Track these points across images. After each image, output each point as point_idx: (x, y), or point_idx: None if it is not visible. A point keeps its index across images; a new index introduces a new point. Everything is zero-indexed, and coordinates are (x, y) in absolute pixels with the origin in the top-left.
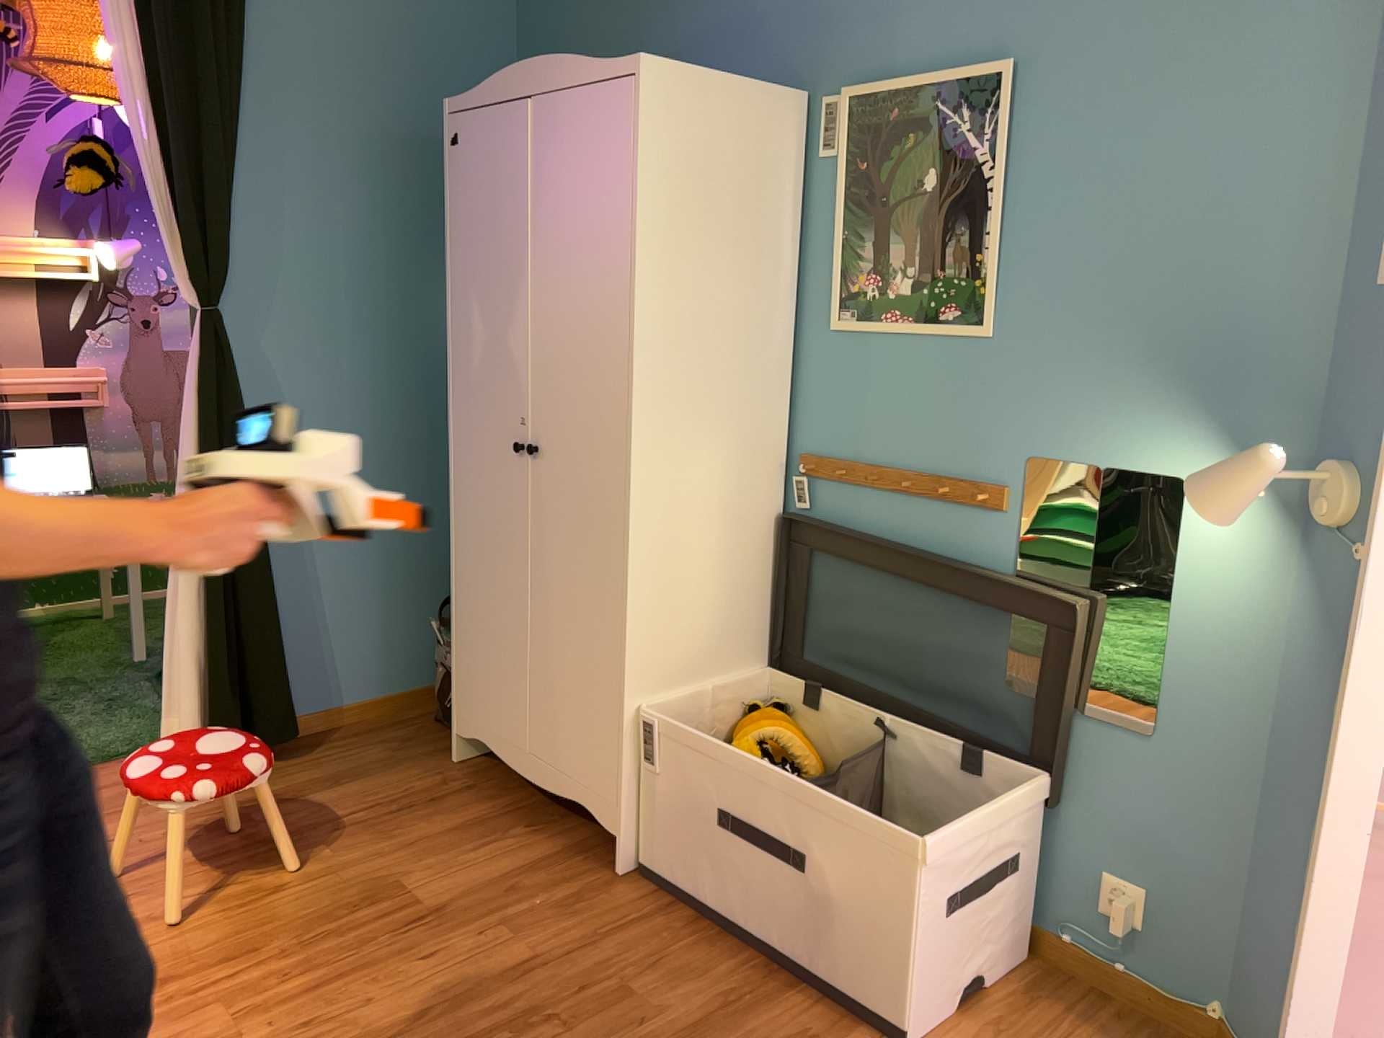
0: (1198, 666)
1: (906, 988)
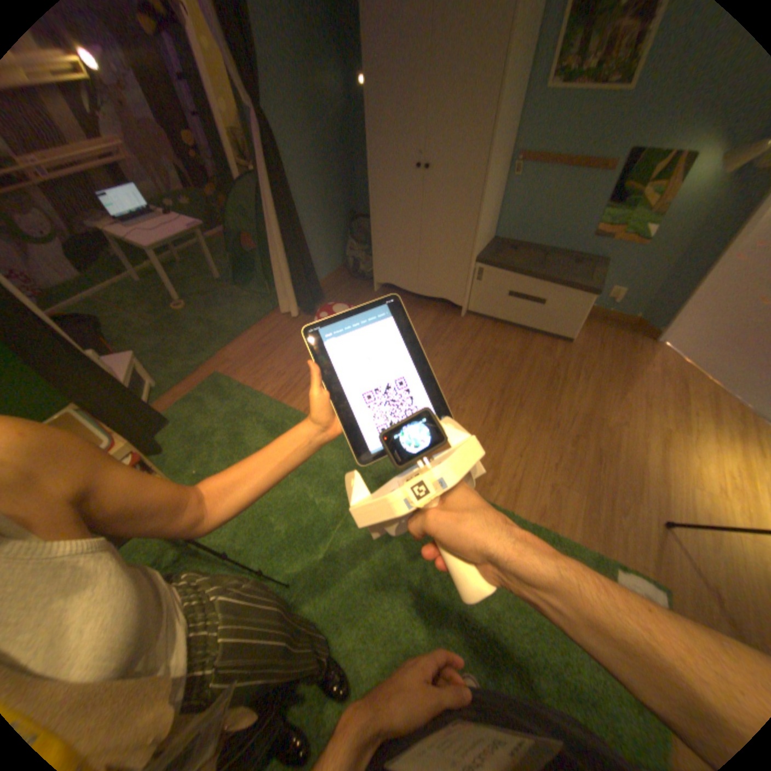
0: (674, 220)
1: (575, 330)
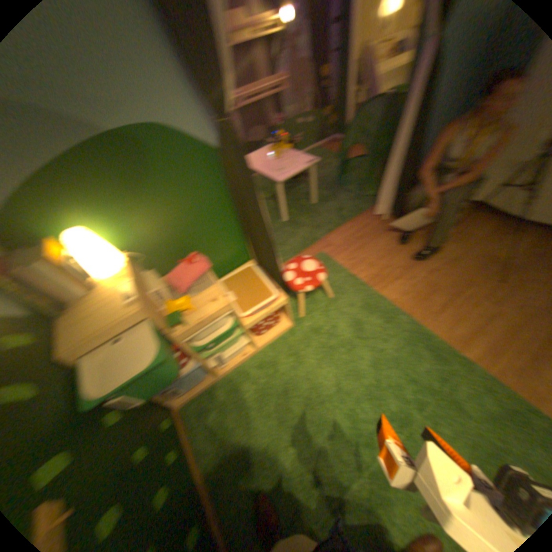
0: None
1: None
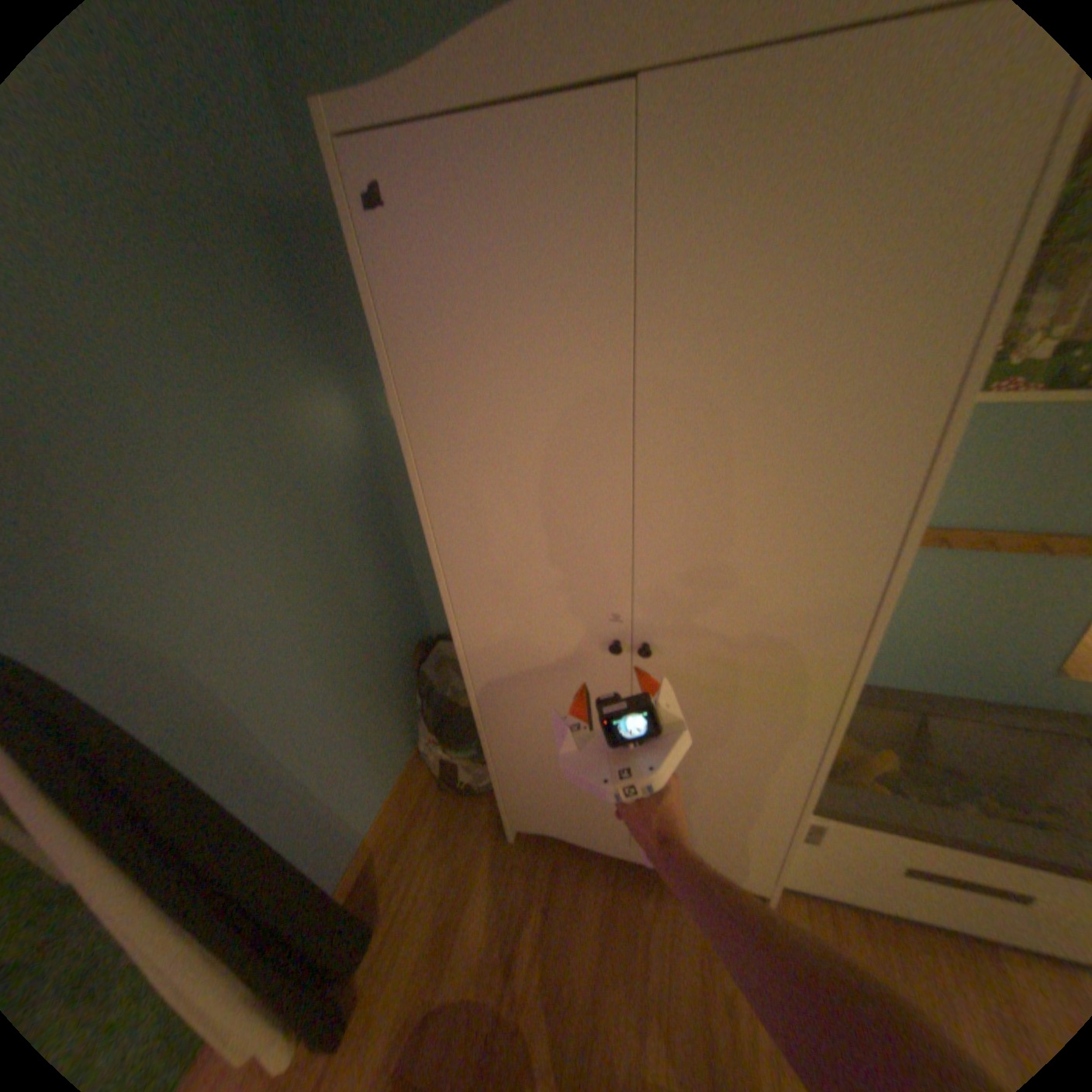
0: None
1: None
